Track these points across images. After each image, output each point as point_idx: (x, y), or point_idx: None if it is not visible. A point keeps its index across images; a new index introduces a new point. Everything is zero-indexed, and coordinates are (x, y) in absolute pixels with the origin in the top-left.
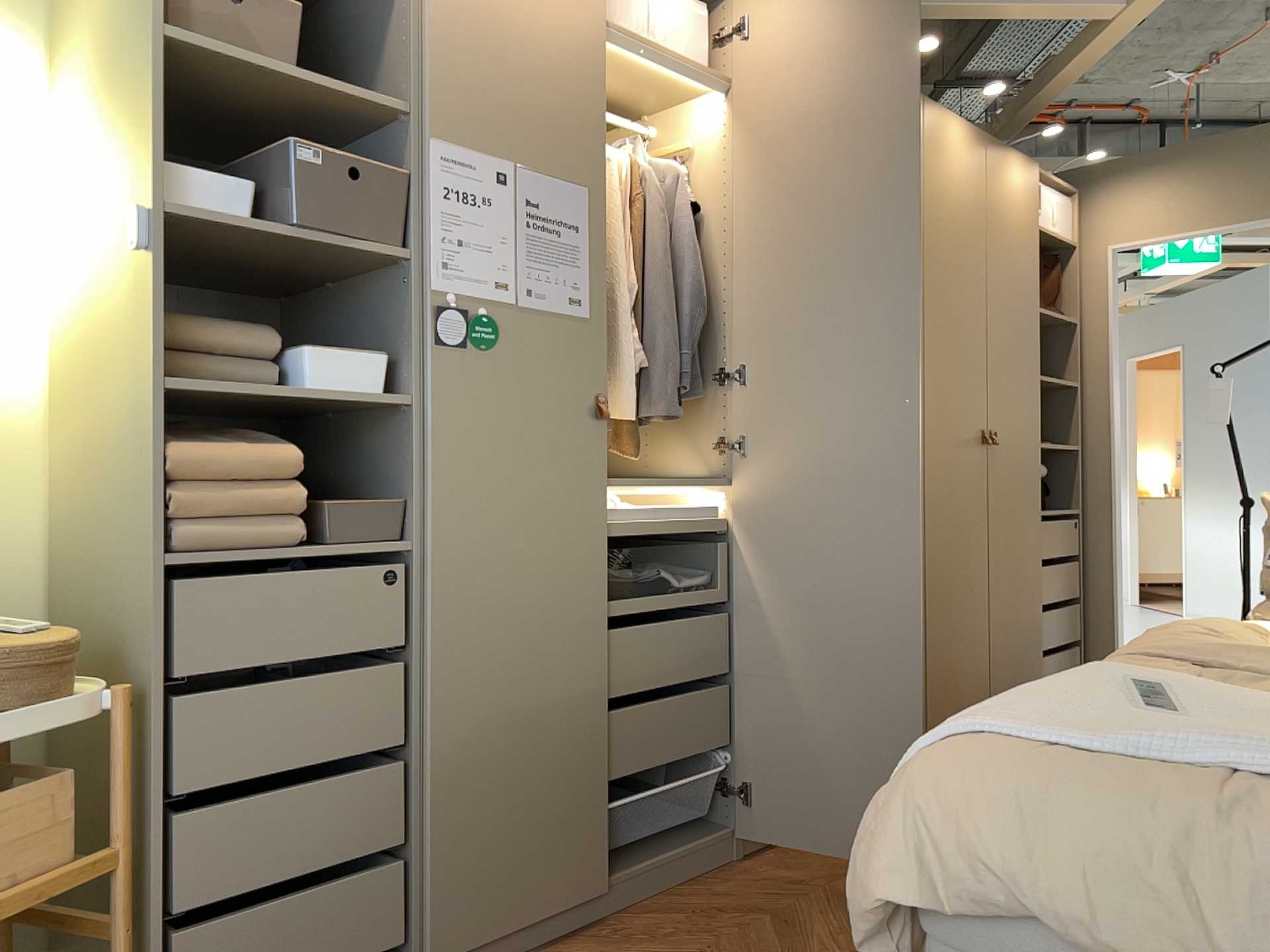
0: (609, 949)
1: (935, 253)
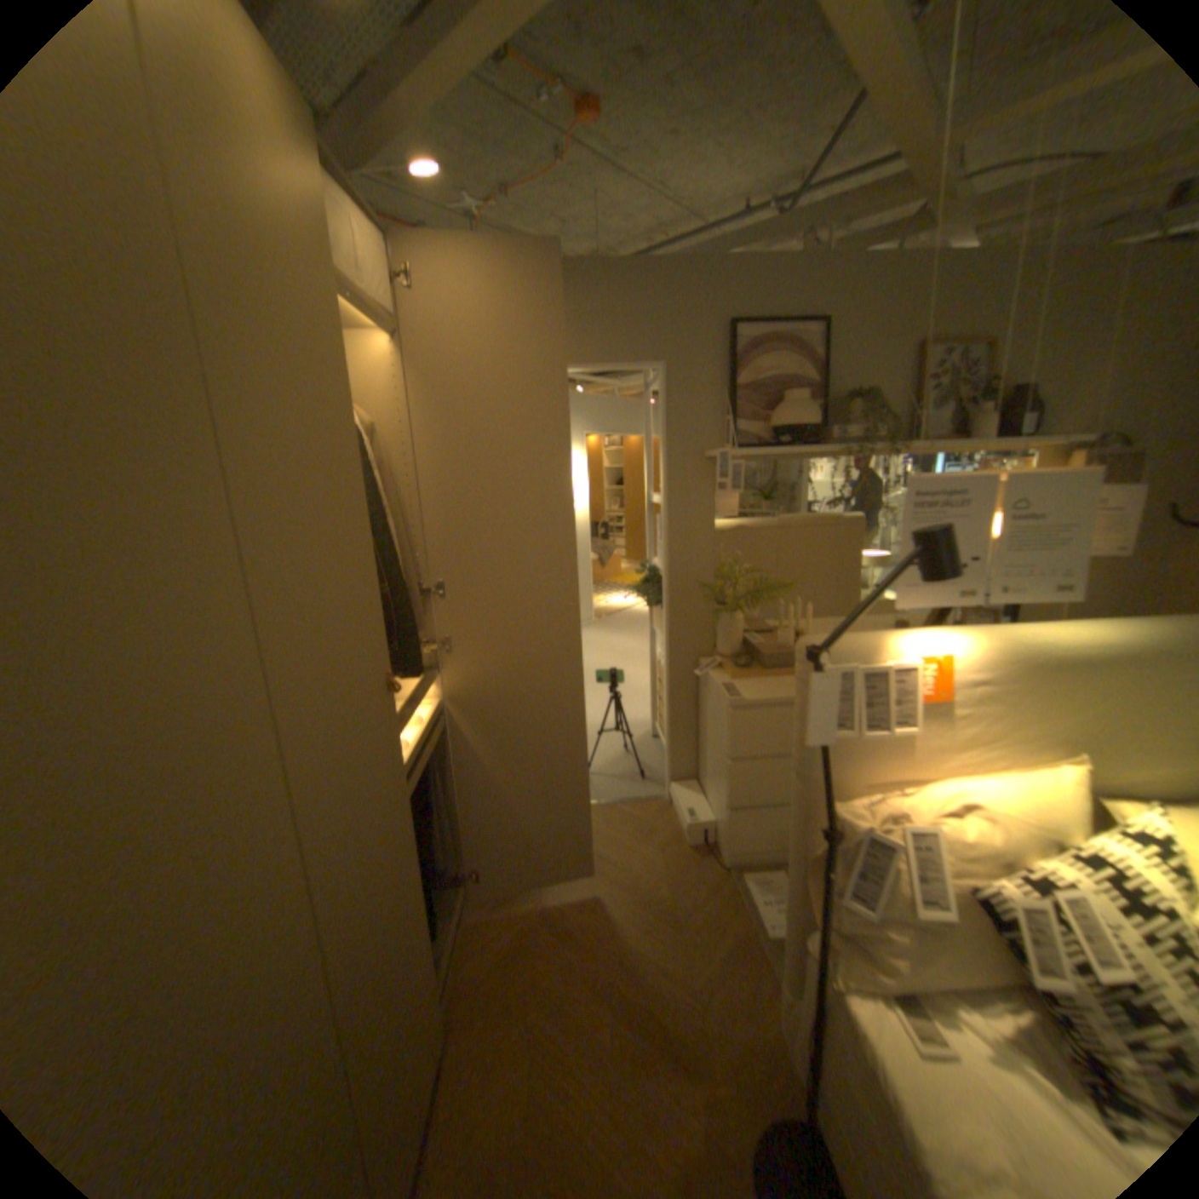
0: None
1: (240, 368)
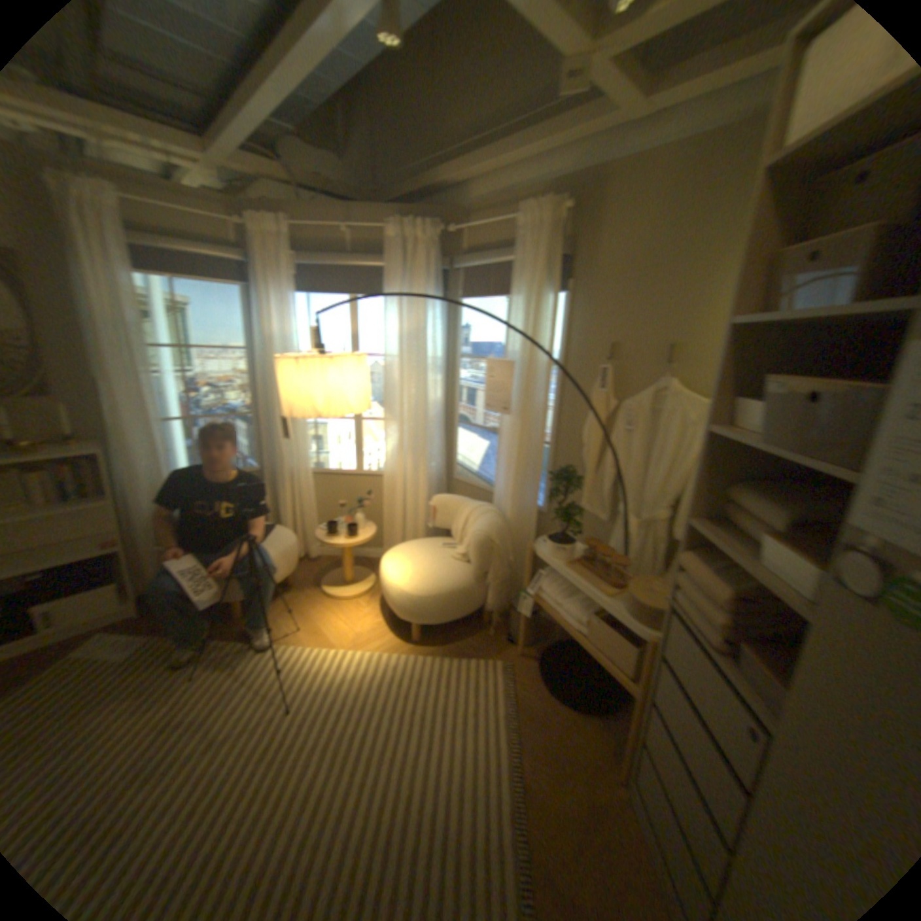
0: None
1: None
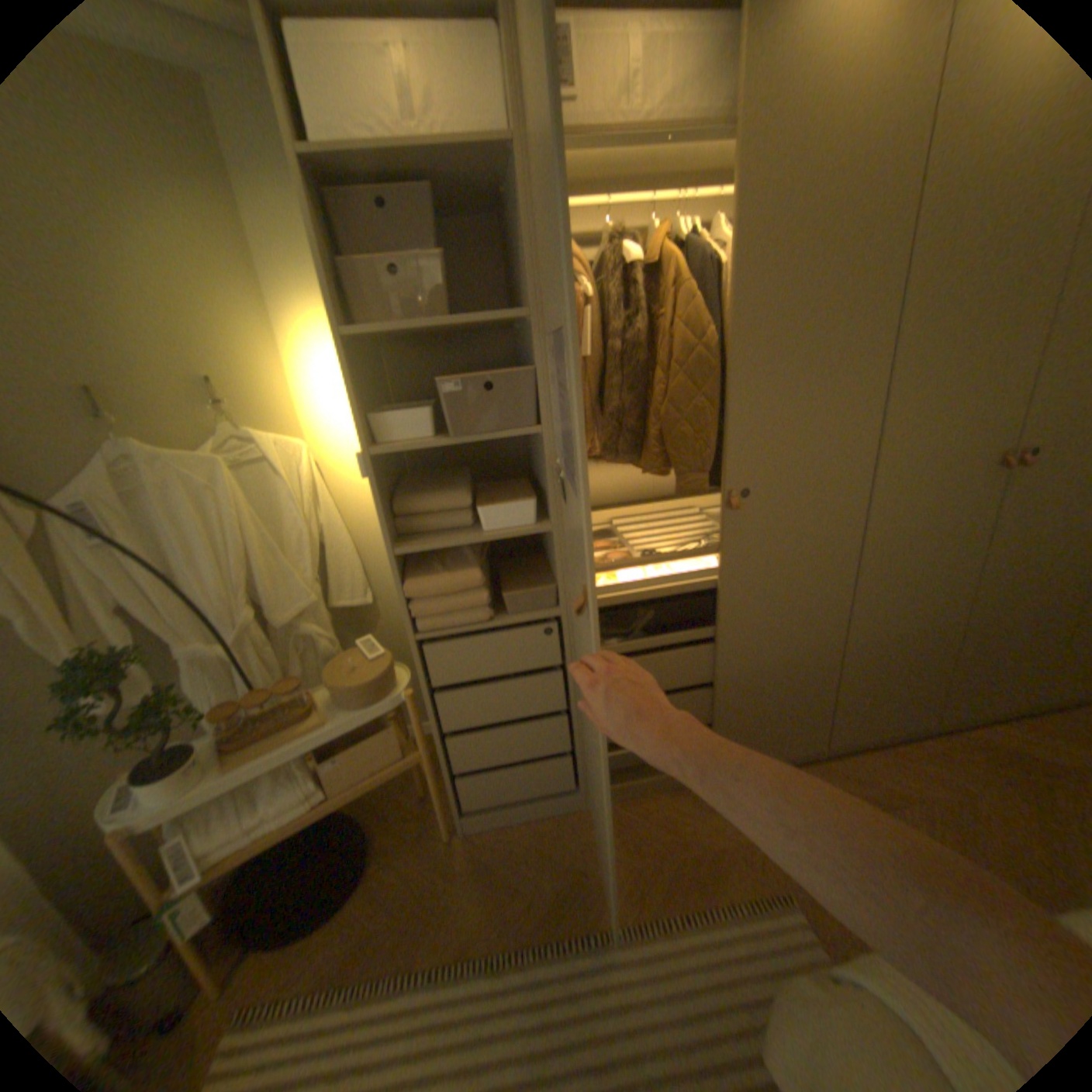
0: (699, 811)
1: None
